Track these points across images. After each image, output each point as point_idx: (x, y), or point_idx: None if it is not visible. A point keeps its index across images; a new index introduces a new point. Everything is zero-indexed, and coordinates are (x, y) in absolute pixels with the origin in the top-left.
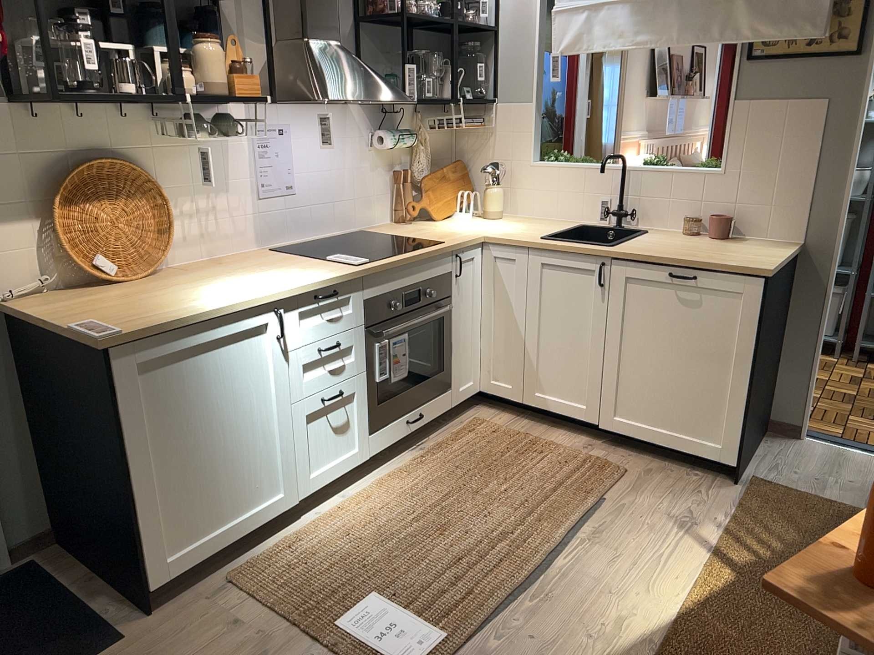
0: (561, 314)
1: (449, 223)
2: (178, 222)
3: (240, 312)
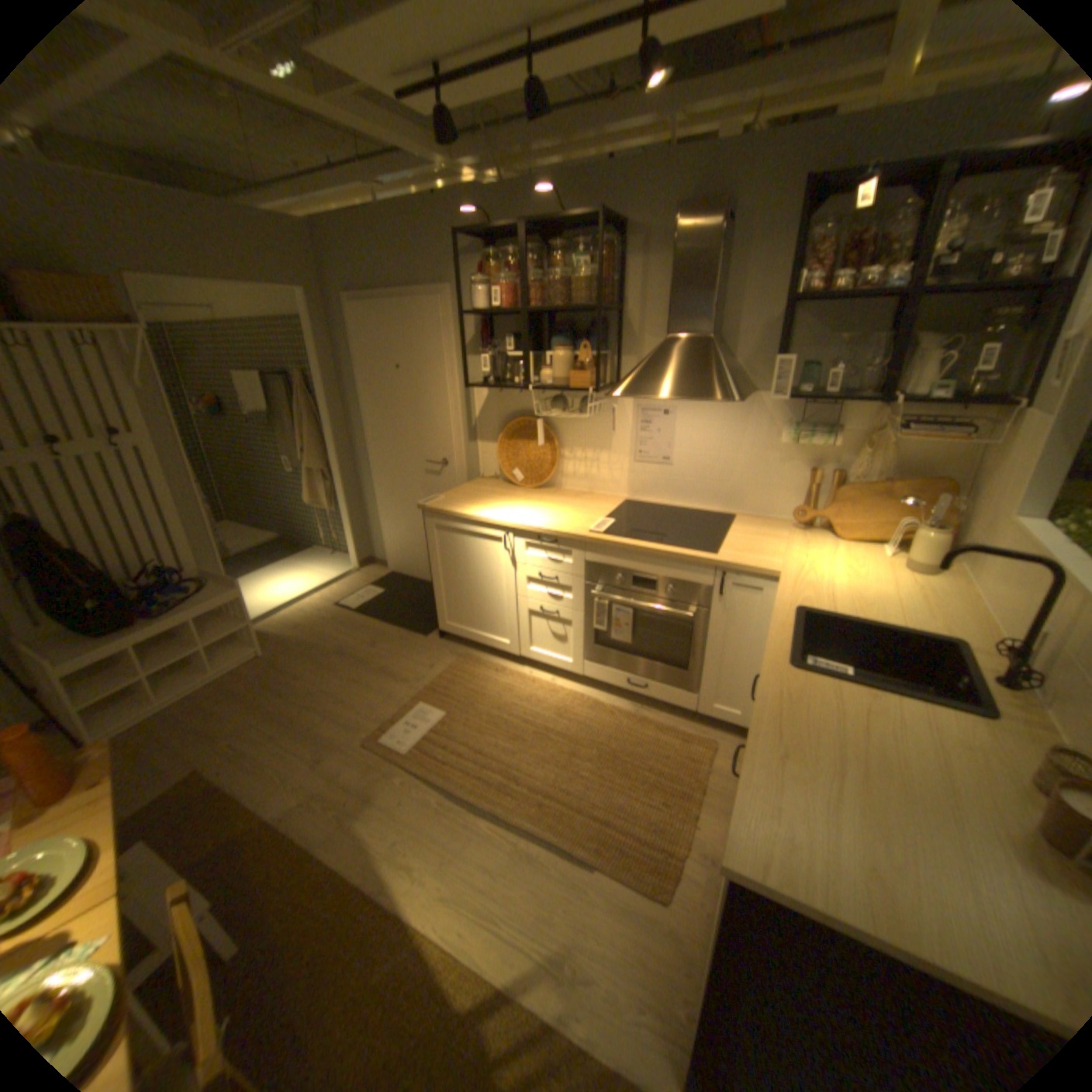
0: None
1: (831, 548)
2: (570, 462)
3: (483, 523)
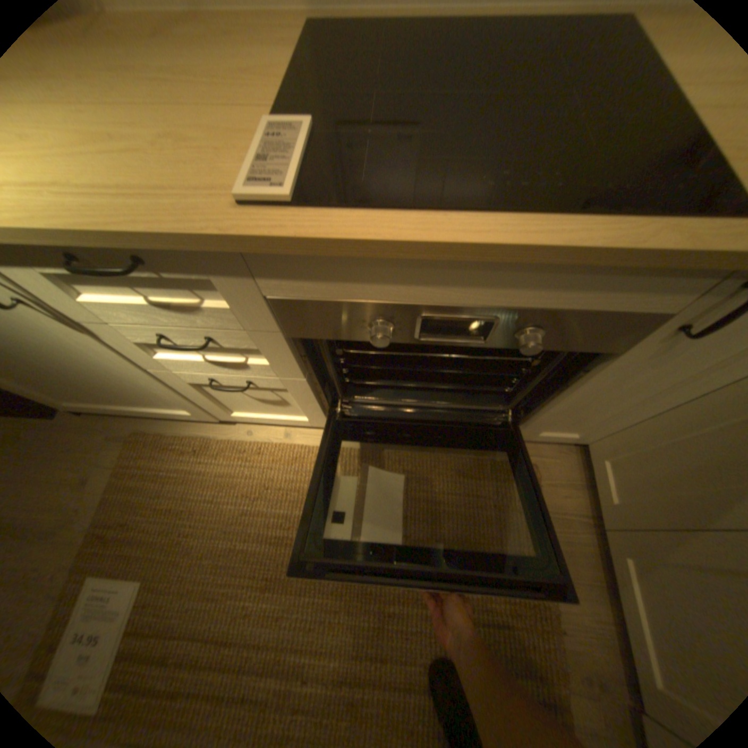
0: None
1: None
2: None
3: None
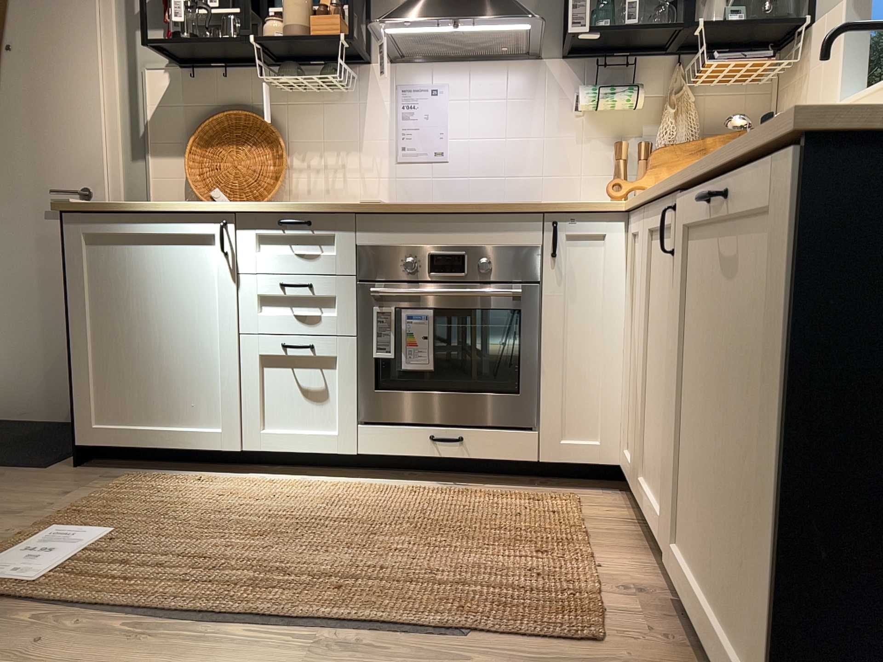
0: (661, 326)
1: None
2: (302, 174)
3: (182, 213)
